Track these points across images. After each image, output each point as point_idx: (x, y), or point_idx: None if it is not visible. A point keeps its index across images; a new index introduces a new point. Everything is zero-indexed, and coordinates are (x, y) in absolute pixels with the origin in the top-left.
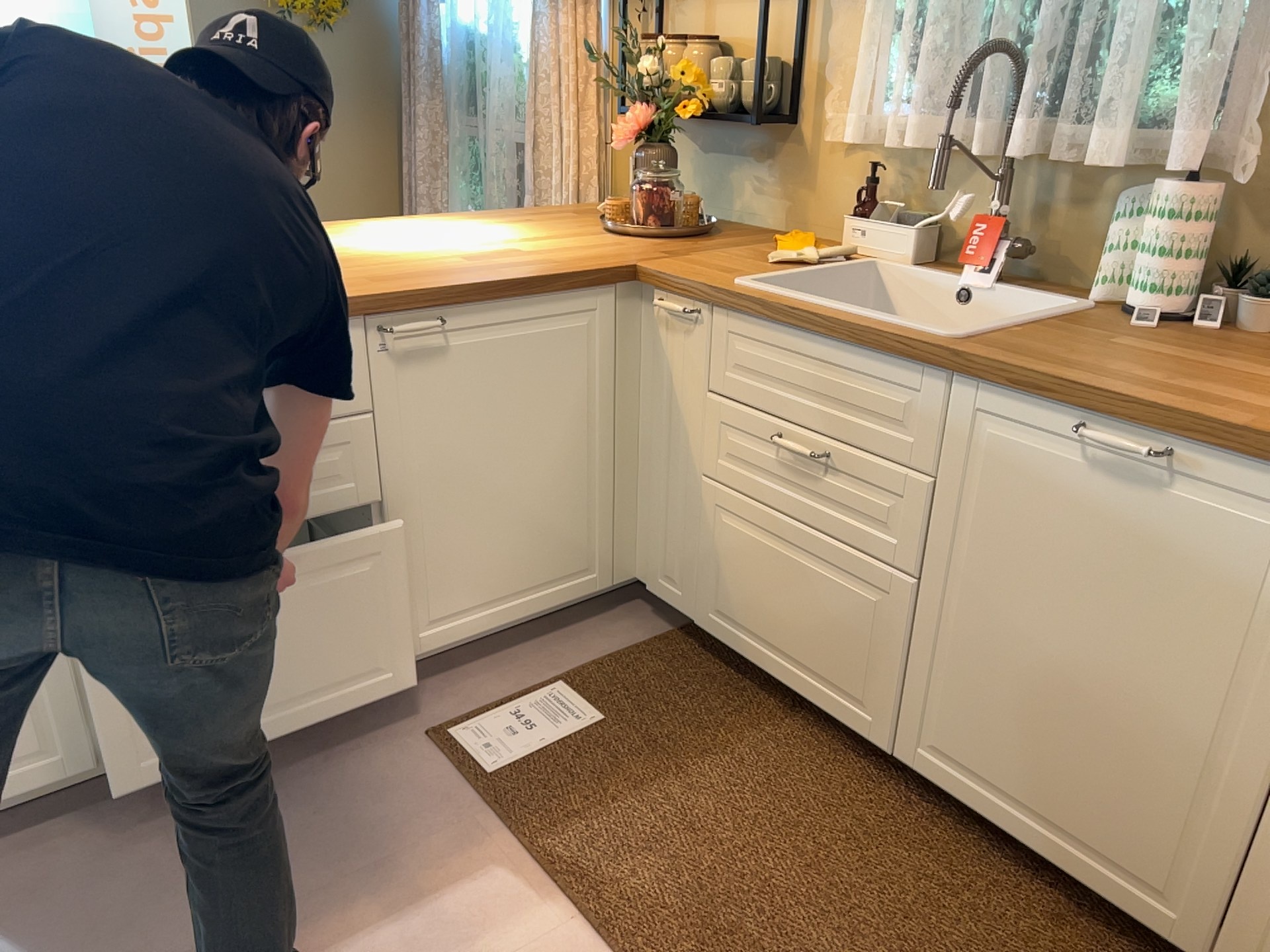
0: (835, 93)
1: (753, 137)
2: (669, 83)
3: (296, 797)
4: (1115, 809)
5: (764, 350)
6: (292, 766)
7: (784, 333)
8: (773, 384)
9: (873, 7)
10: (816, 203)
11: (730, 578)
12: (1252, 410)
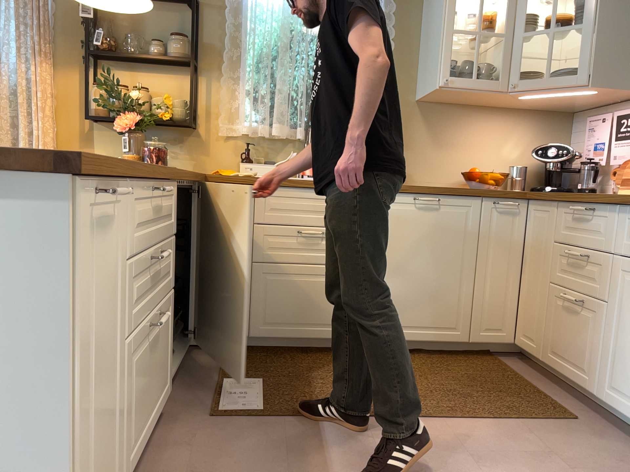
0: (218, 116)
1: (171, 133)
2: (143, 104)
3: (204, 464)
4: (440, 310)
5: (286, 199)
6: (176, 460)
7: (297, 190)
8: (291, 212)
9: (250, 84)
10: (212, 160)
11: (271, 305)
12: (446, 187)
